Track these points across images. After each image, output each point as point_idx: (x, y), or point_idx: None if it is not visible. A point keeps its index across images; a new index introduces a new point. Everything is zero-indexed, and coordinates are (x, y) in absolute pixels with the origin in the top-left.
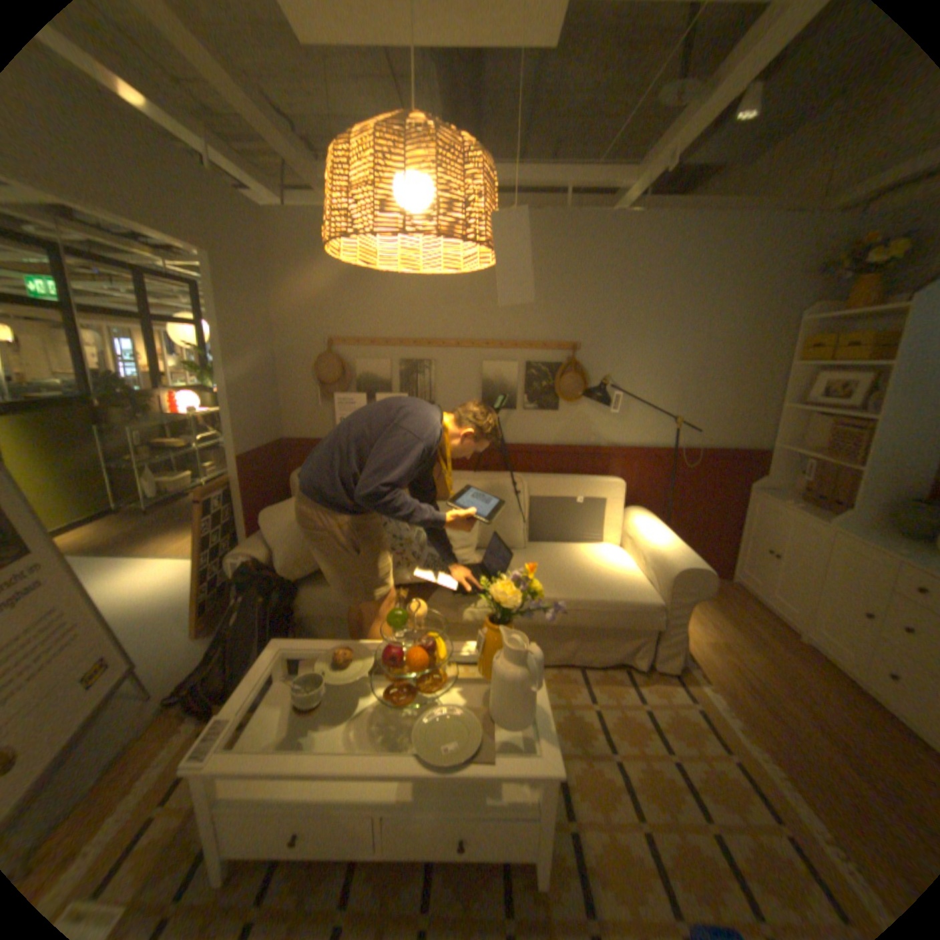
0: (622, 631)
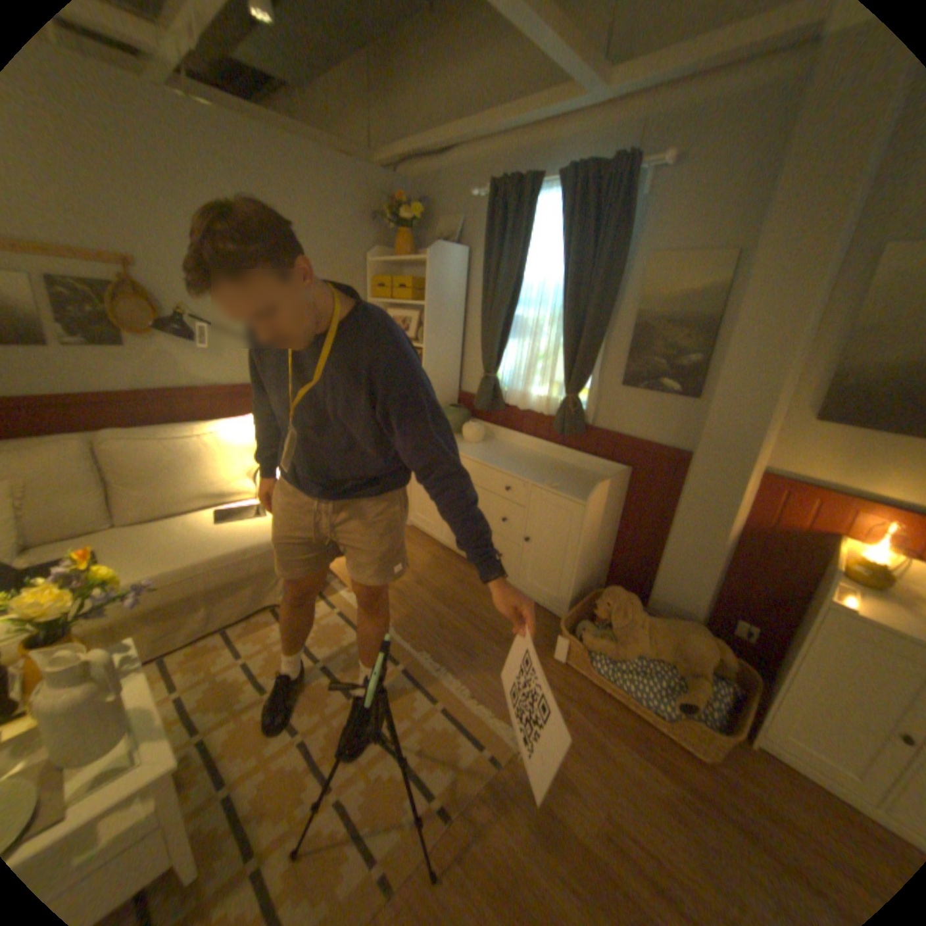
0: (255, 576)
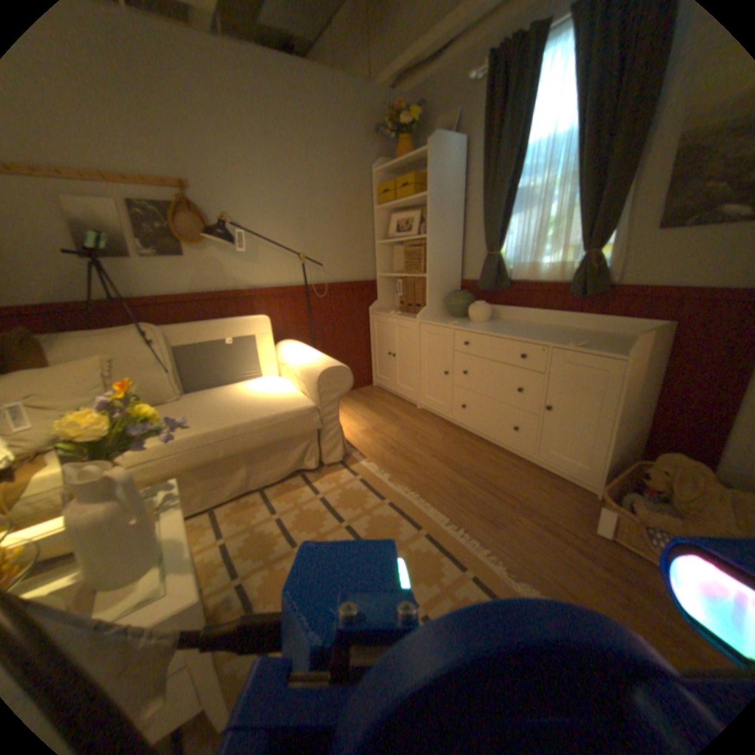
0: (285, 440)
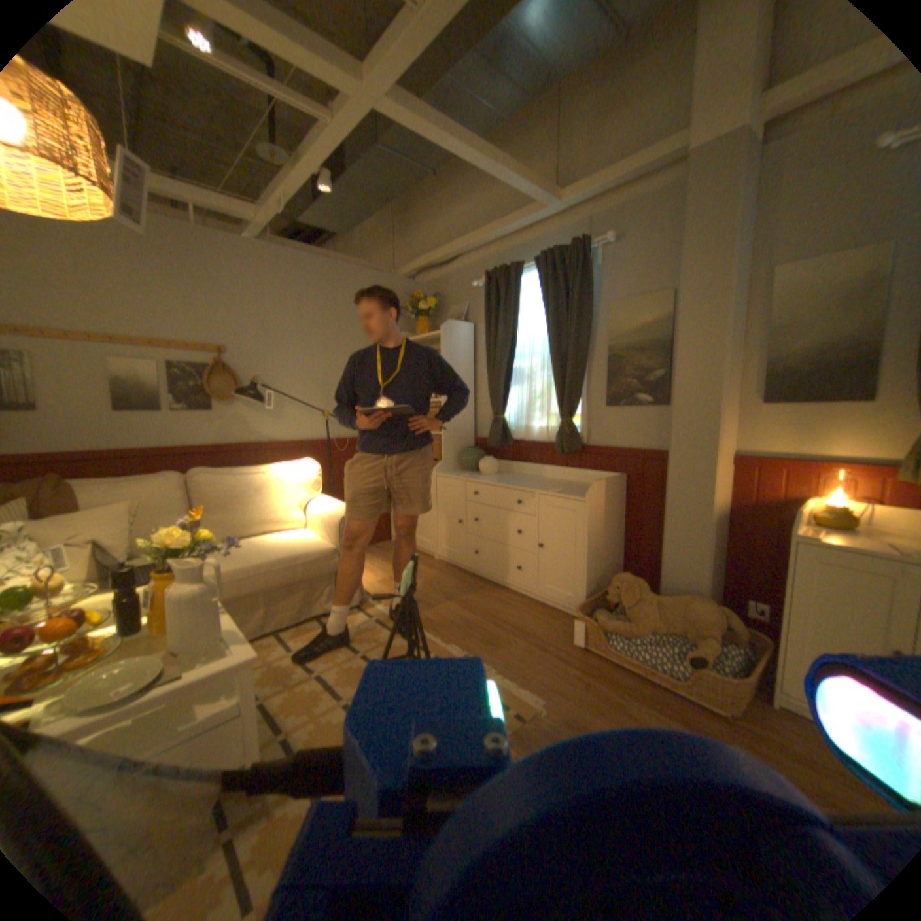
0: (304, 582)
